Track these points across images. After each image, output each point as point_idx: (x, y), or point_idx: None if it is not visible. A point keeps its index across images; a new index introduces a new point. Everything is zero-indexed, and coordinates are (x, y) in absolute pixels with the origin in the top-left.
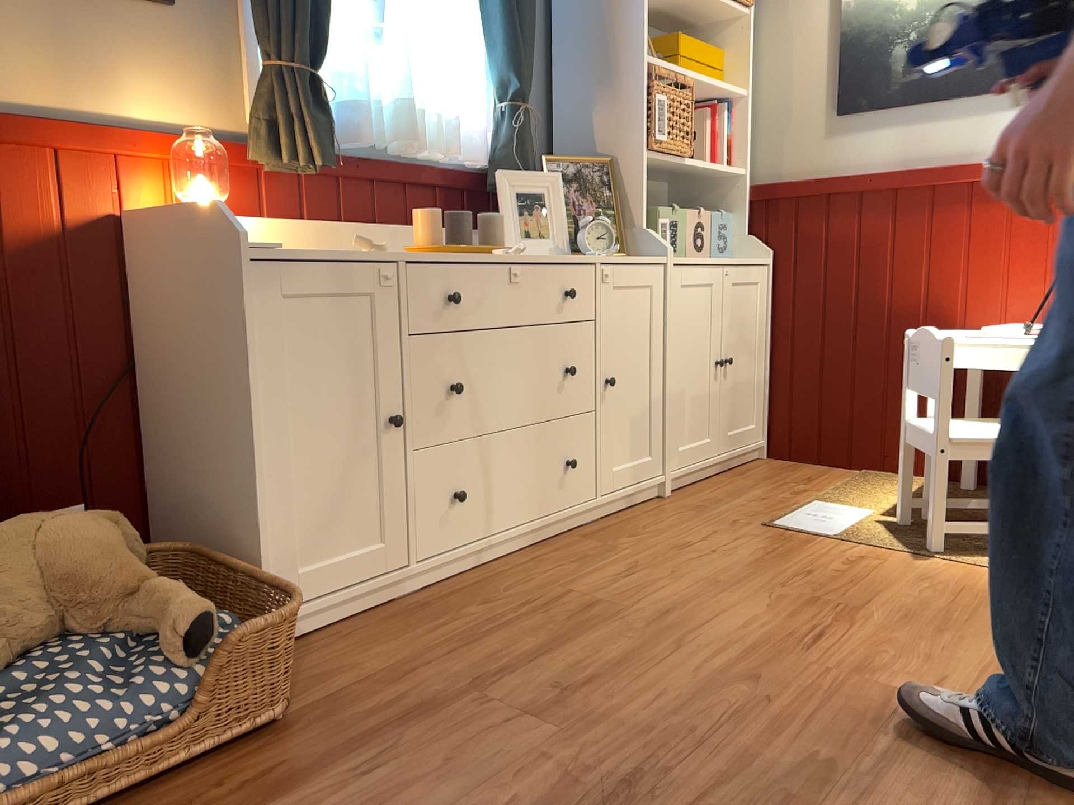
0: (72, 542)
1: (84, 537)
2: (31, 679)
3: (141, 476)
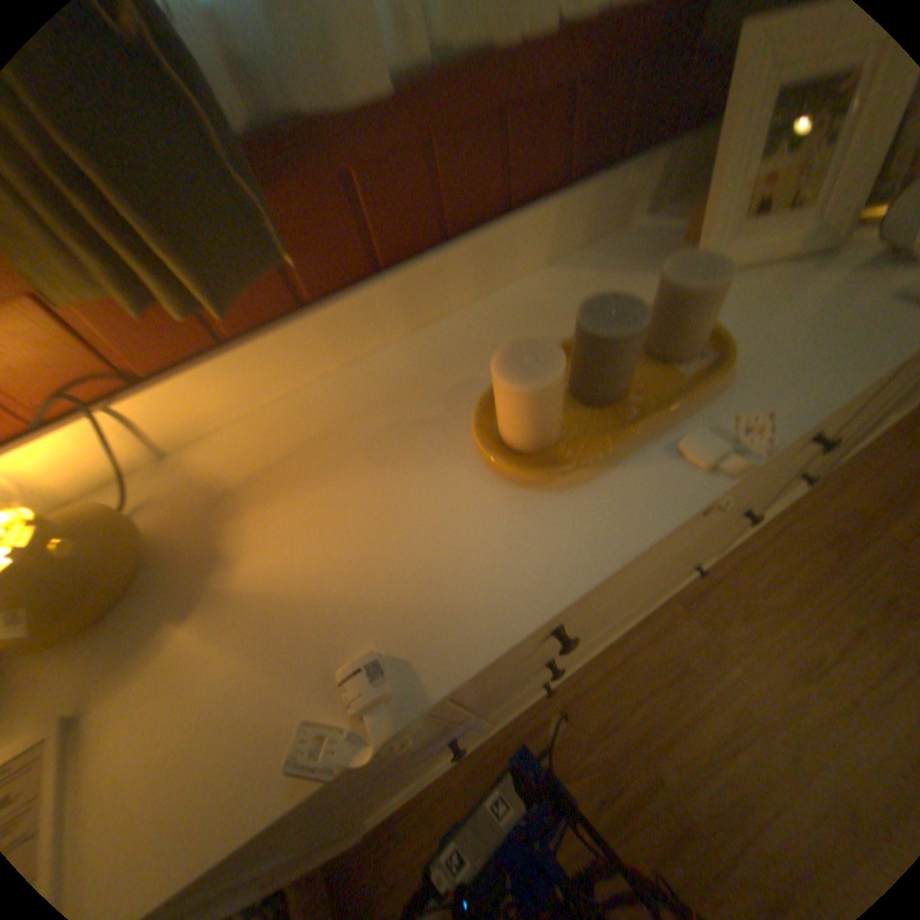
0: None
1: None
2: None
3: None
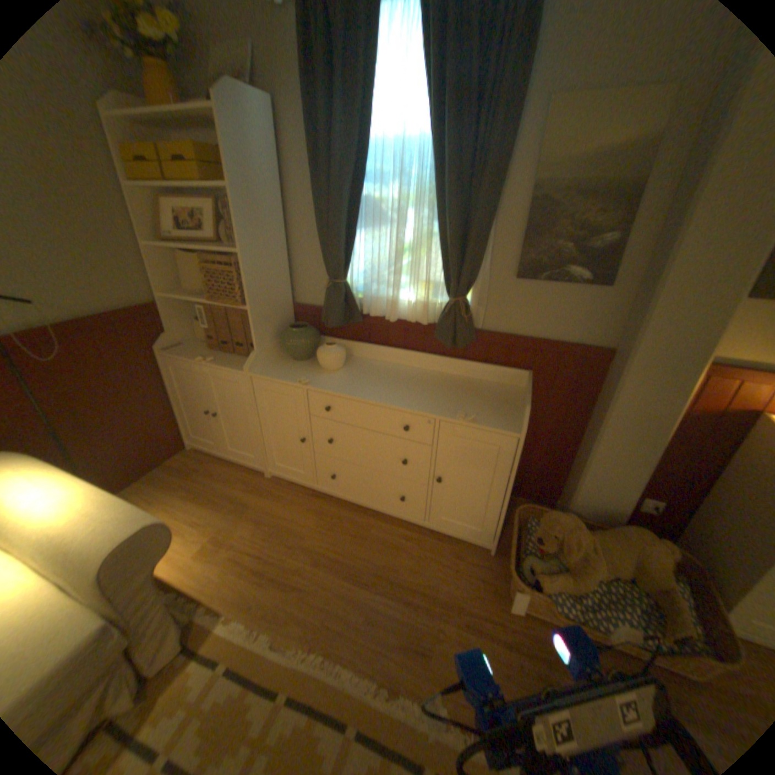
0: (653, 559)
1: (658, 561)
2: (616, 594)
3: (696, 507)
